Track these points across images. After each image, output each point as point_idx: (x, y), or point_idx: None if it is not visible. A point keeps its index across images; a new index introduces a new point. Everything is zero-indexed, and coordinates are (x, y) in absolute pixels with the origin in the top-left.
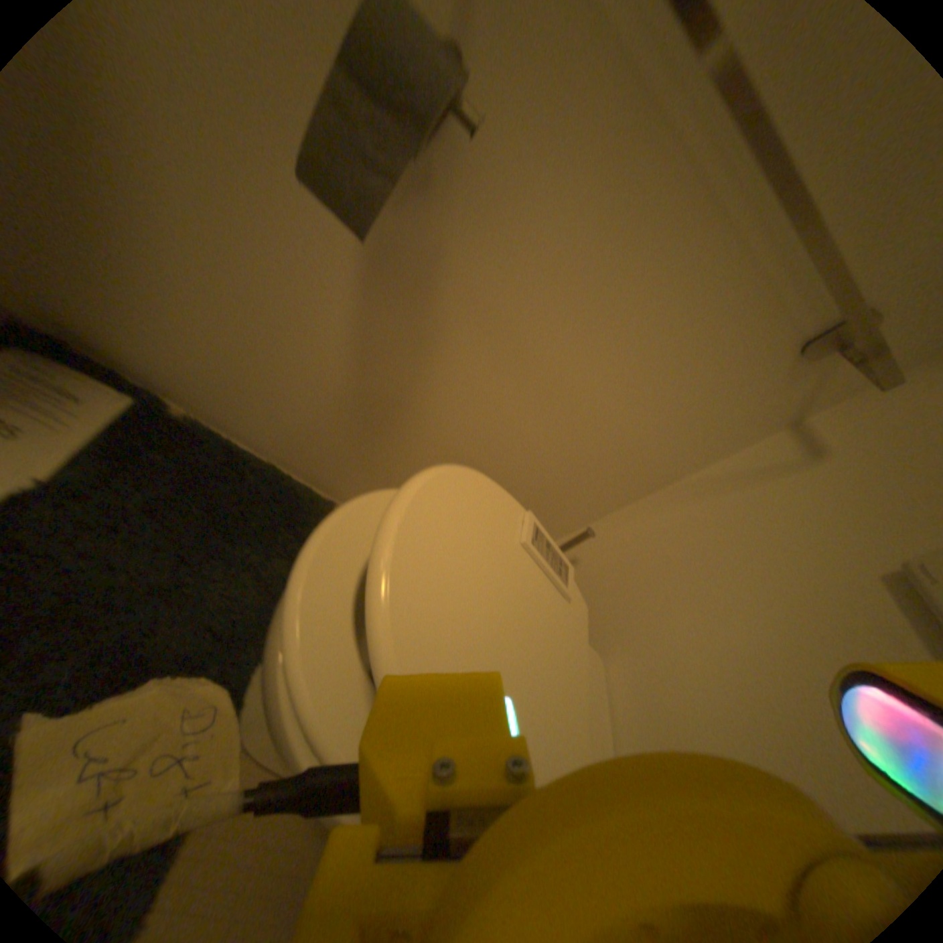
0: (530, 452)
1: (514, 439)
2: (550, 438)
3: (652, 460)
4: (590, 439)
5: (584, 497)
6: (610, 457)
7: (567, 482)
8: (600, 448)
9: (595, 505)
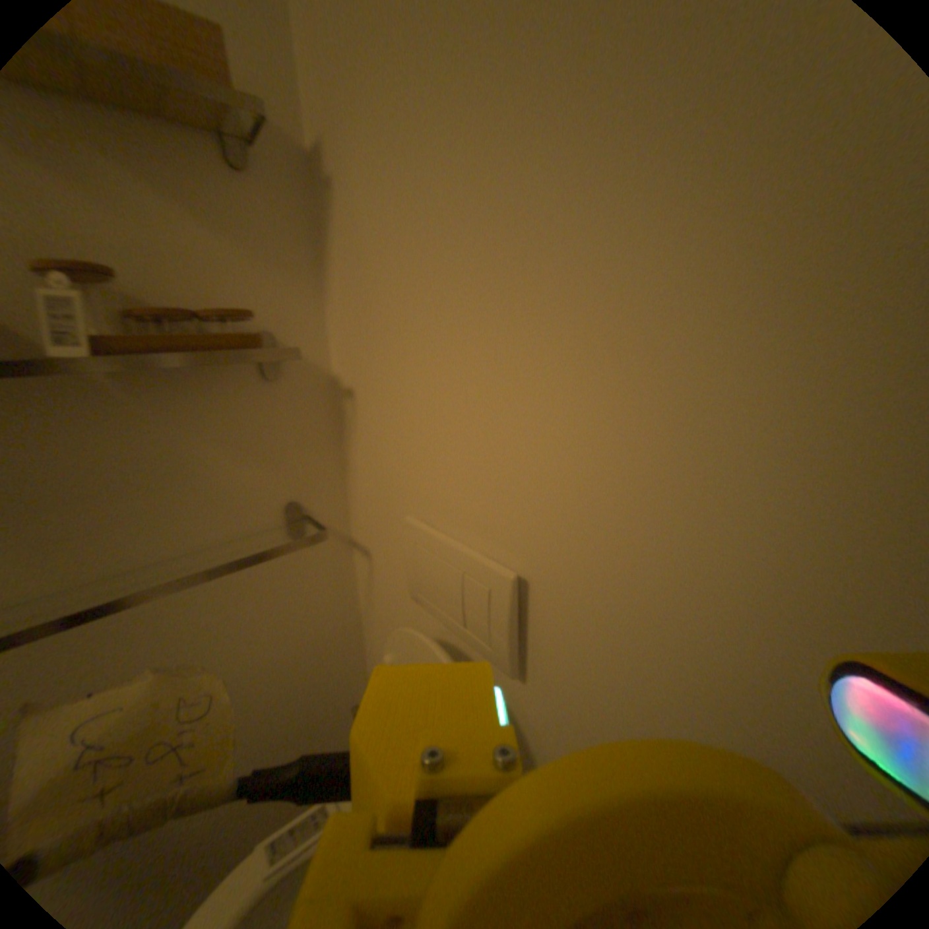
0: (269, 726)
1: (248, 738)
2: (265, 708)
3: (331, 634)
4: (286, 677)
5: (339, 685)
6: (312, 663)
7: (318, 697)
8: (298, 670)
9: (353, 677)
